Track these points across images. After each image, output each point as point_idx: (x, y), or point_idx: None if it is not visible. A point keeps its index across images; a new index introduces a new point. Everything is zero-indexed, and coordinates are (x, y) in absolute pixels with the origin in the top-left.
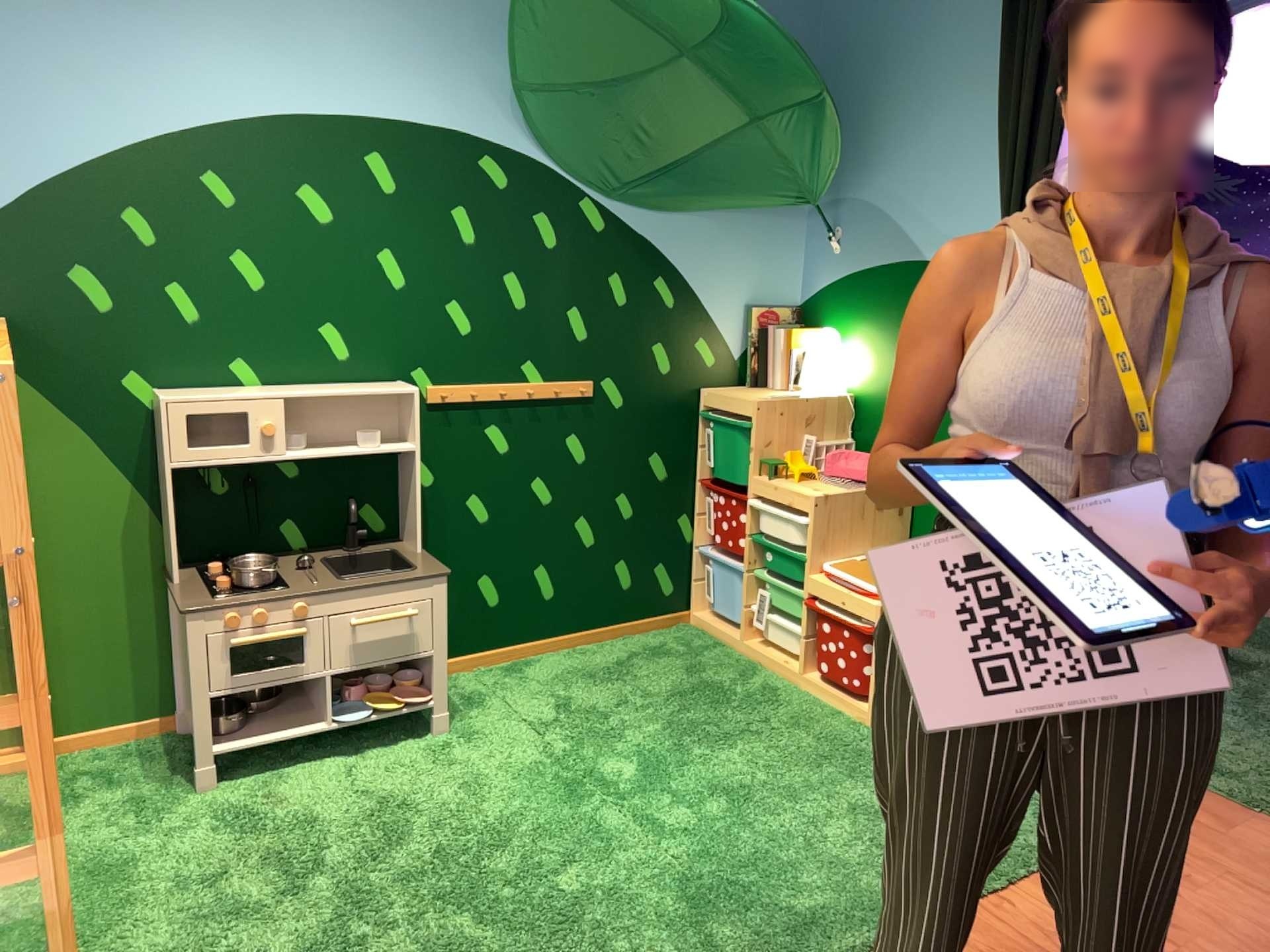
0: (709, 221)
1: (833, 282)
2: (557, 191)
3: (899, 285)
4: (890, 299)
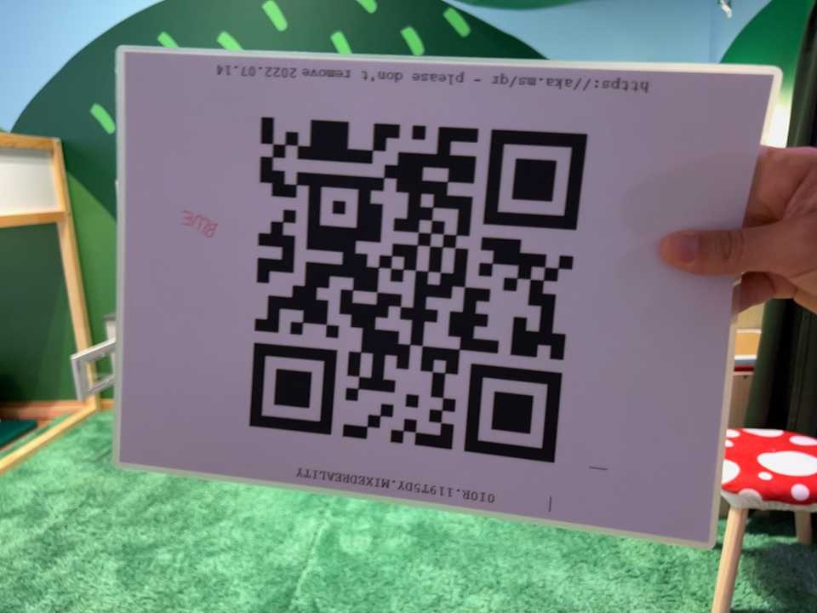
0: (586, 6)
1: (731, 41)
2: (419, 0)
3: (779, 16)
4: (772, 38)
